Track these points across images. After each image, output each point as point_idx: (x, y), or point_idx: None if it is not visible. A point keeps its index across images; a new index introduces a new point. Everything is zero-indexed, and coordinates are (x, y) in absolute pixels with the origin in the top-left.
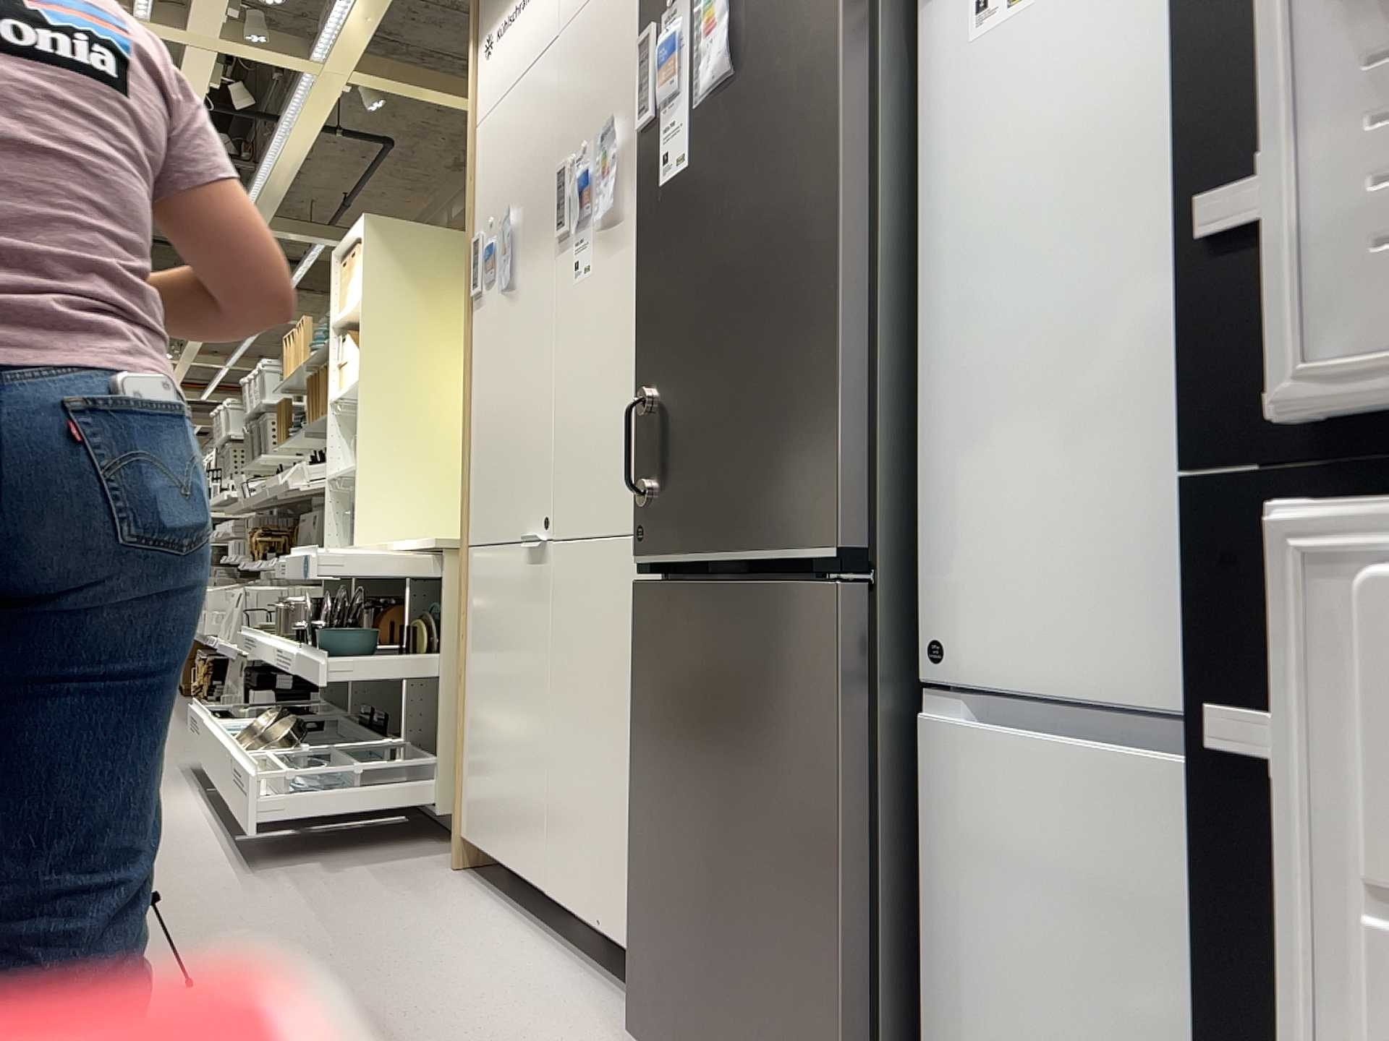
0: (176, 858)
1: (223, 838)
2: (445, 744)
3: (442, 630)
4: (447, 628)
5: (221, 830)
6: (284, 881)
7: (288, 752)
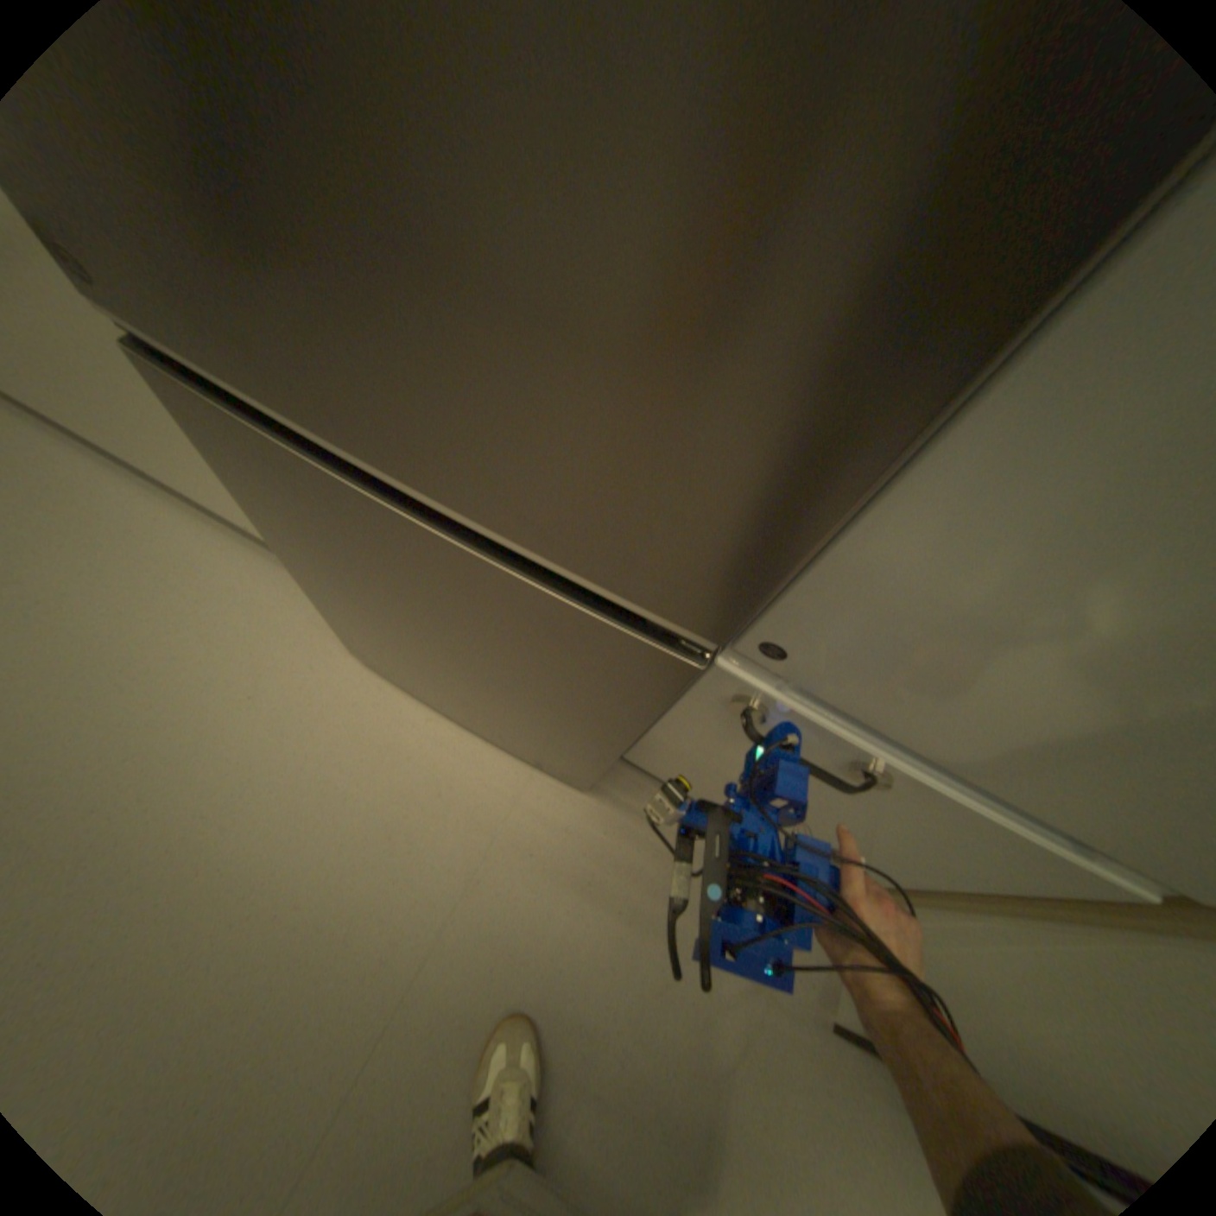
0: None
1: None
2: None
3: None
4: None
5: None
6: None
7: None
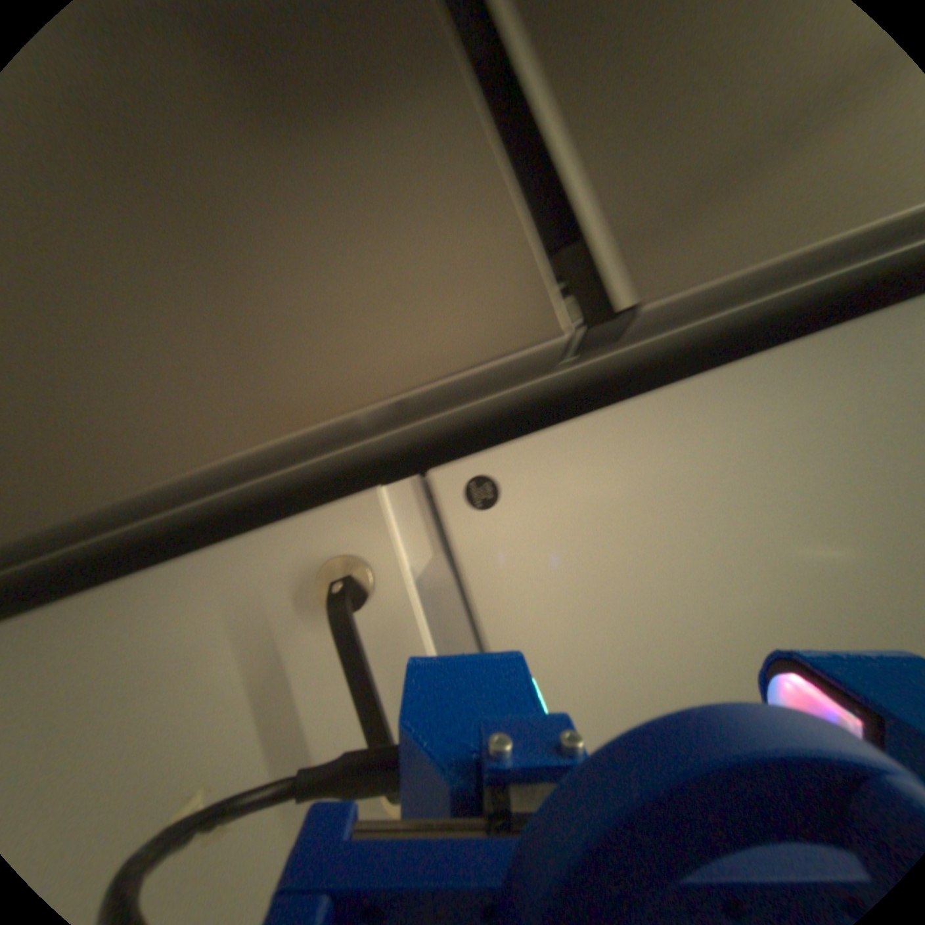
0: None
1: None
2: None
3: None
4: None
5: None
6: None
7: None
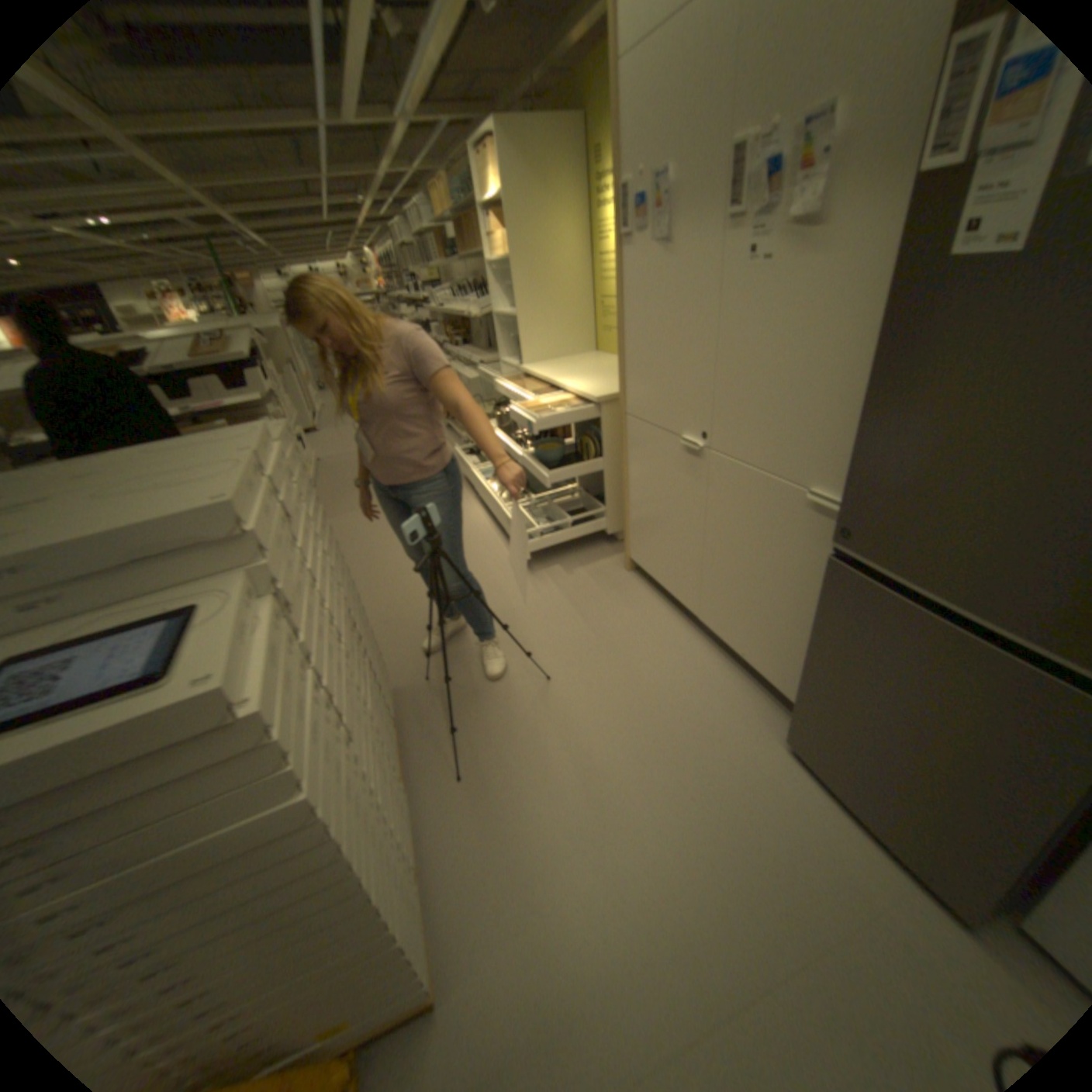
0: (491, 561)
1: (504, 543)
2: (609, 502)
3: (600, 442)
4: (606, 444)
5: (500, 535)
6: (549, 582)
7: (526, 504)
